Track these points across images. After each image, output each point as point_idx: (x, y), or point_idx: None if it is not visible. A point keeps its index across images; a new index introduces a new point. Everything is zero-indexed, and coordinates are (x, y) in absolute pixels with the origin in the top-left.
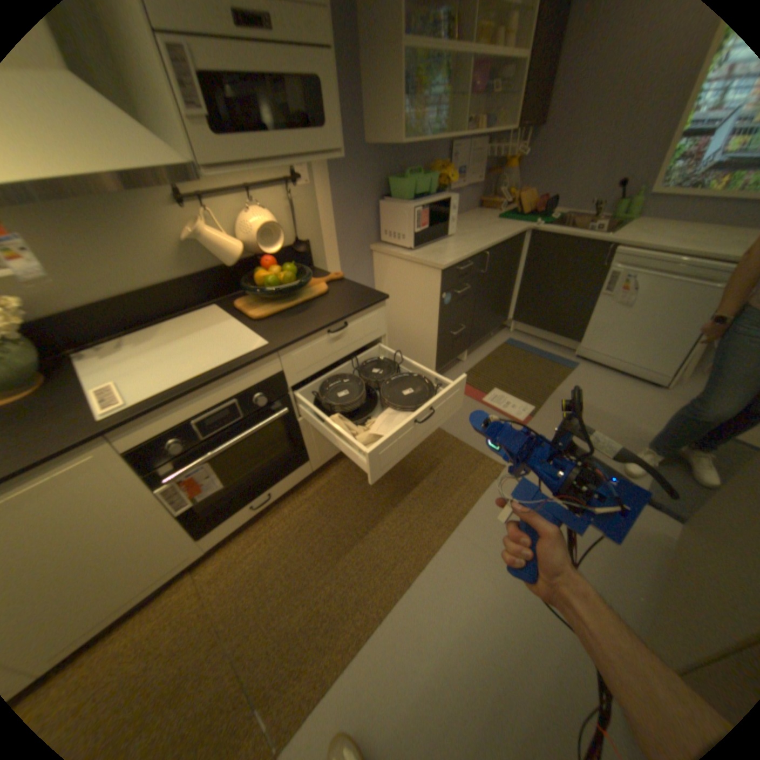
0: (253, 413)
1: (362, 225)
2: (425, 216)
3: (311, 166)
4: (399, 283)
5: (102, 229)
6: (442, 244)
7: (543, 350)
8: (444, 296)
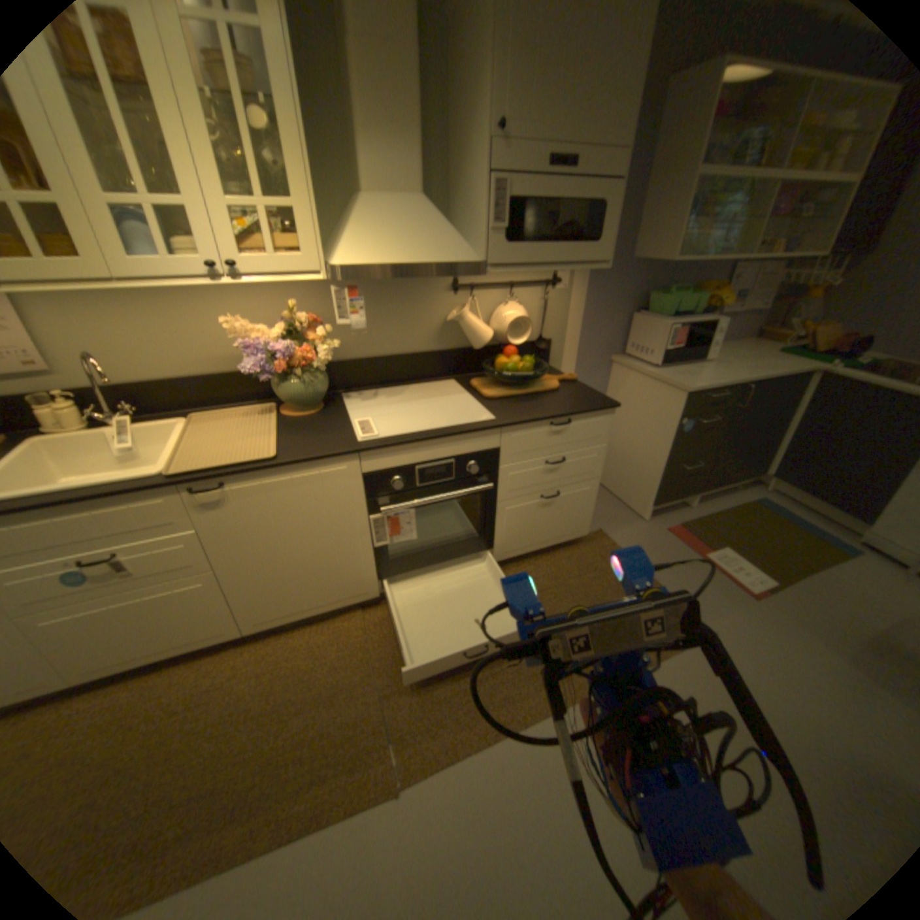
0: (462, 479)
1: (609, 333)
2: (683, 334)
3: (574, 271)
4: (635, 399)
5: (395, 302)
6: (697, 366)
7: (812, 523)
8: (686, 422)
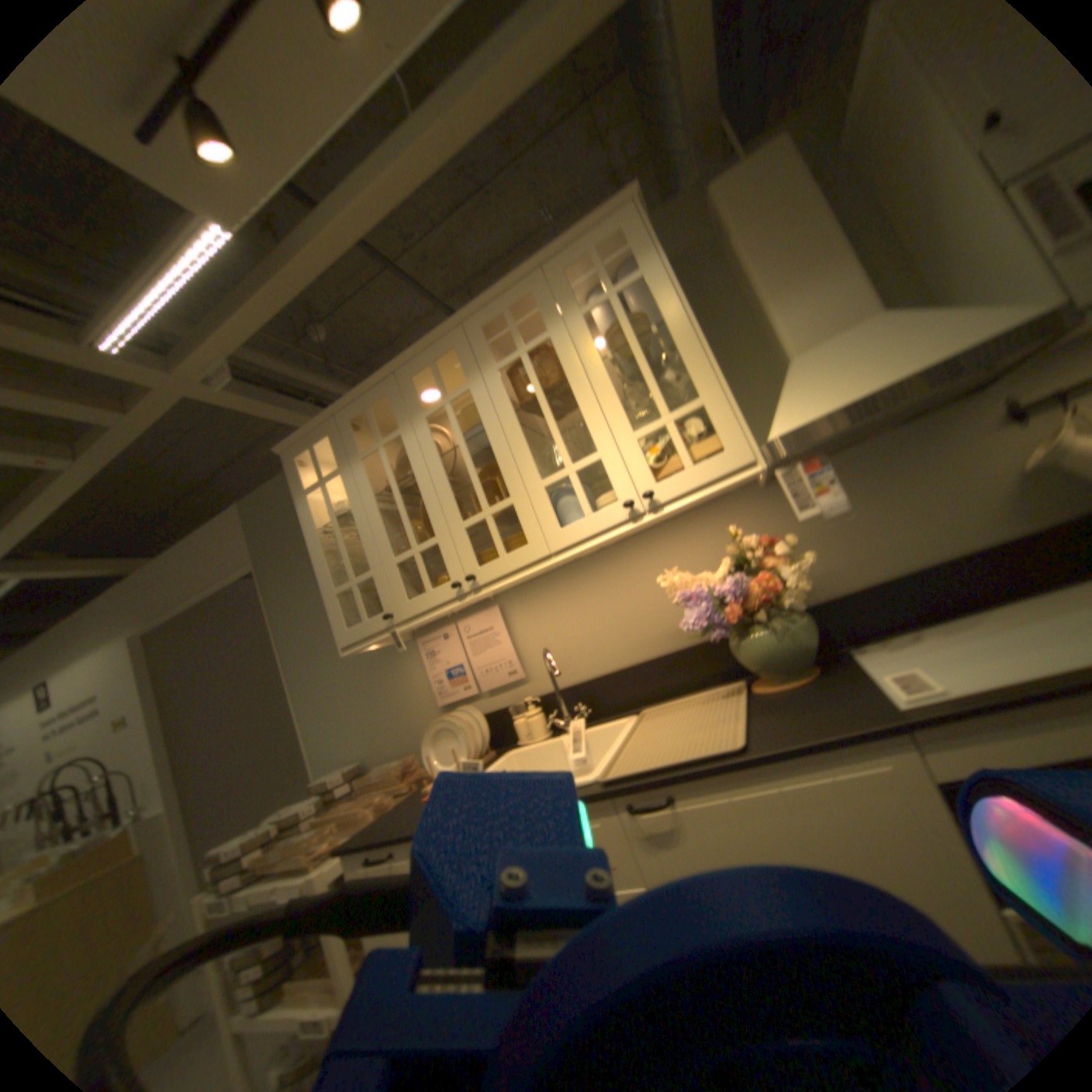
0: None
1: None
2: None
3: None
4: None
5: (897, 480)
6: None
7: None
8: None
